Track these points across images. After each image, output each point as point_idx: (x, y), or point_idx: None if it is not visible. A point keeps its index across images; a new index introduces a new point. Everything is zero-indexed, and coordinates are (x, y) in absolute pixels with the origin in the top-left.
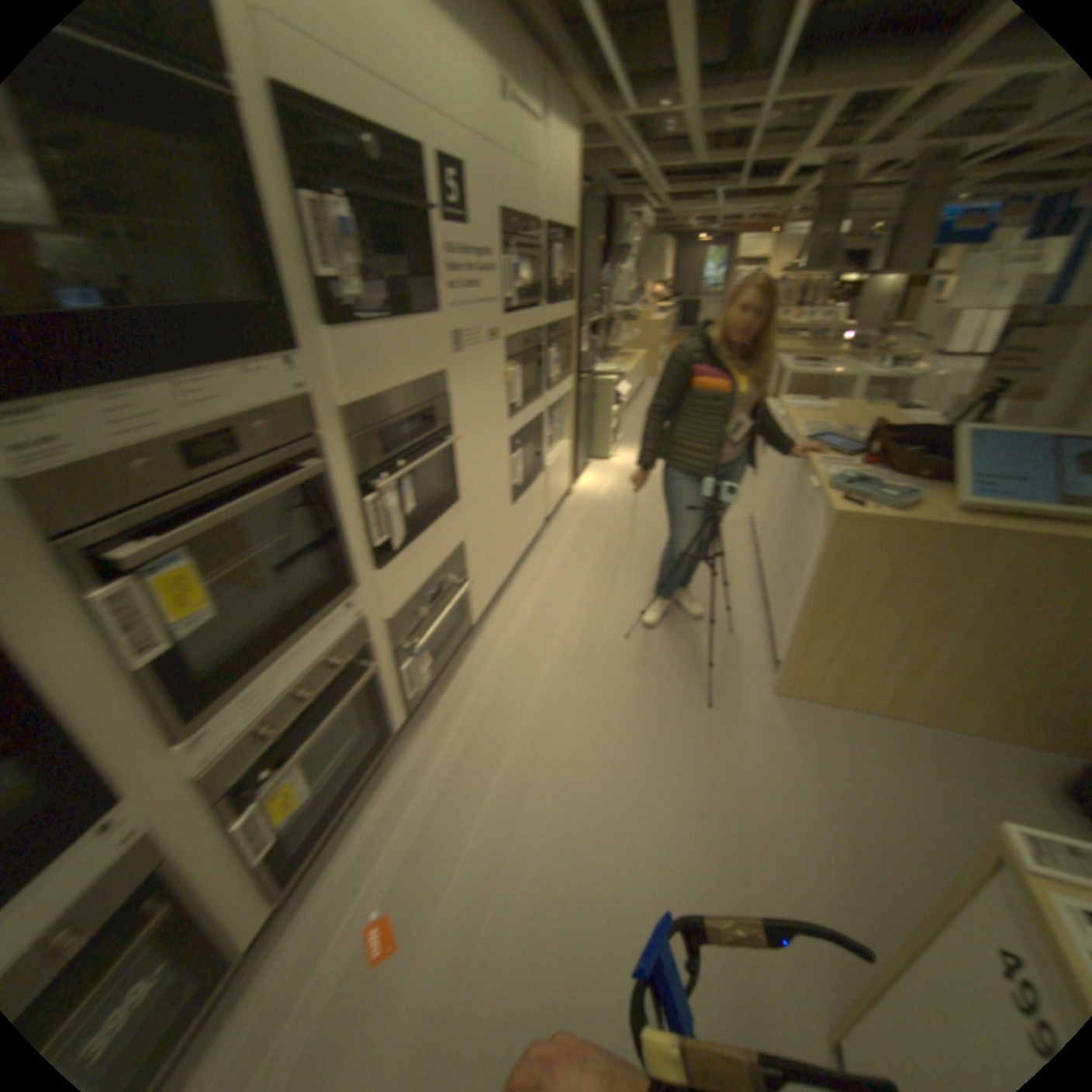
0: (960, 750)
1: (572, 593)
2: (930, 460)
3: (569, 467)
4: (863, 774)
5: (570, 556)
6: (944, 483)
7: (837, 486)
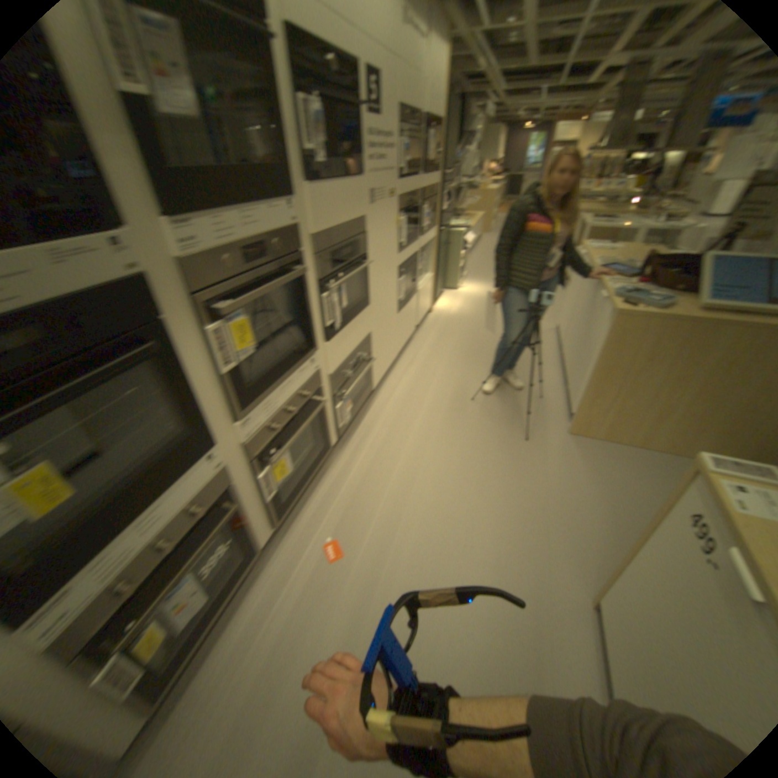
0: (687, 467)
1: (435, 373)
2: (685, 281)
3: (431, 292)
4: (623, 479)
5: (432, 351)
6: (692, 295)
7: (619, 296)
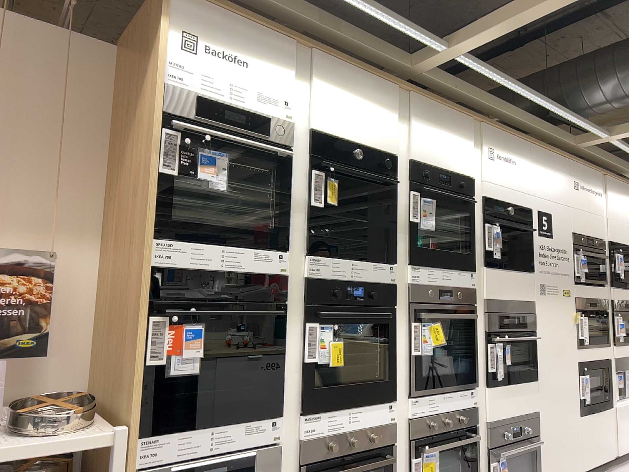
0: None
1: None
2: None
3: None
4: None
5: None
6: None
7: None
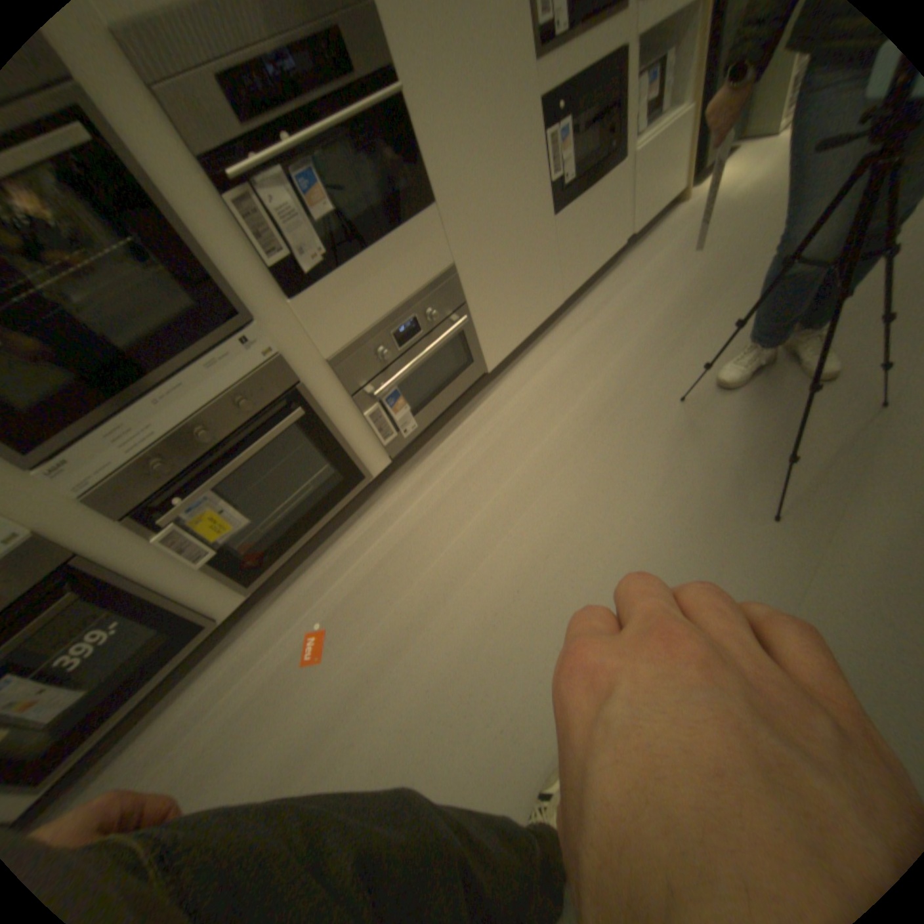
0: None
1: (635, 329)
2: None
3: (690, 140)
4: None
5: (653, 278)
6: None
7: None
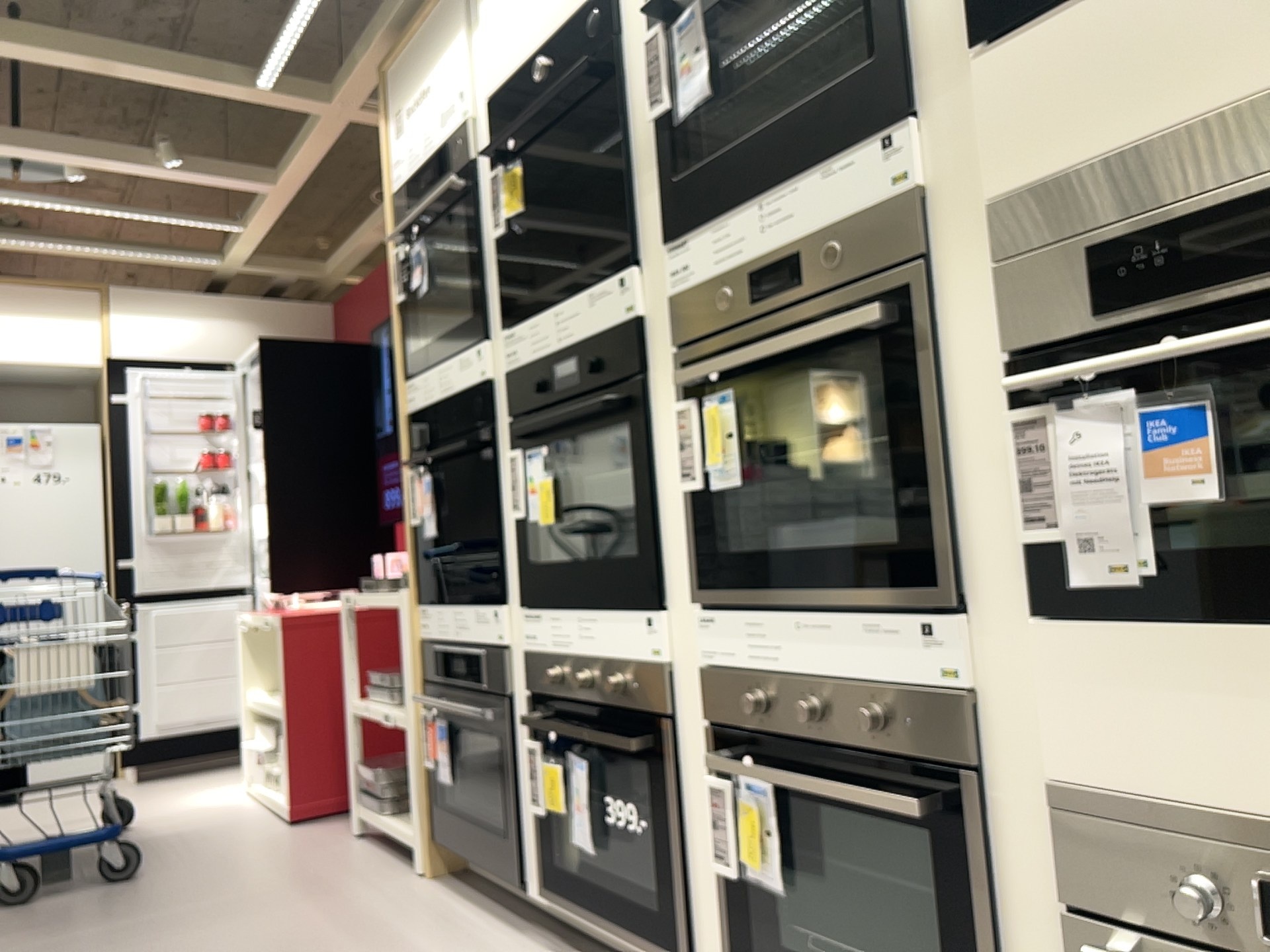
0: None
1: None
2: None
3: None
4: None
5: None
6: None
7: None
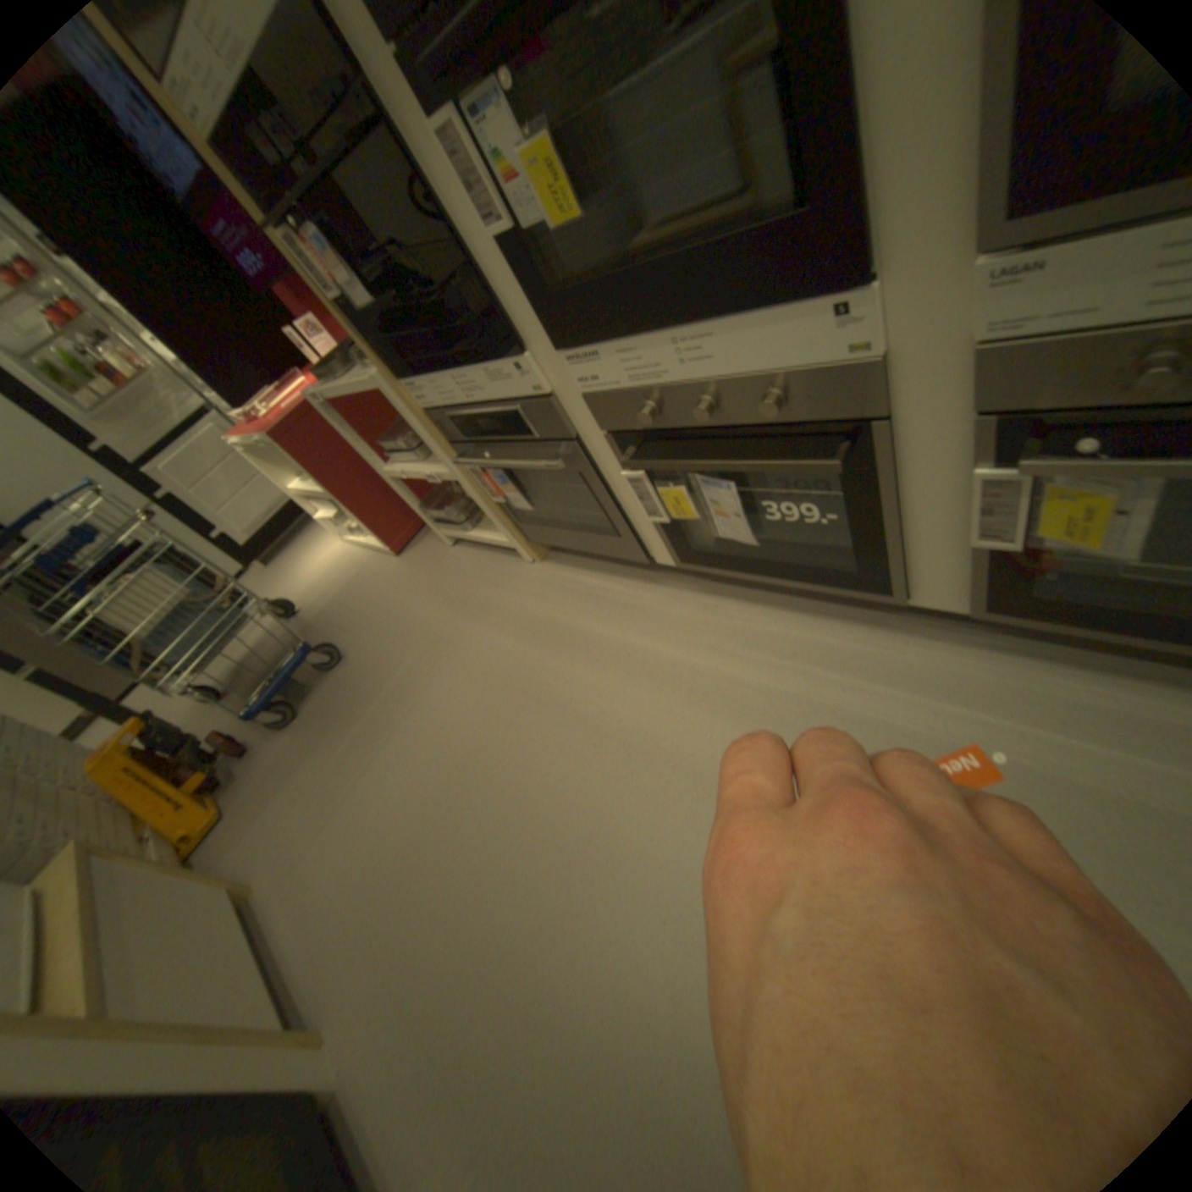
0: None
1: None
2: None
3: None
4: None
5: None
6: None
7: None
